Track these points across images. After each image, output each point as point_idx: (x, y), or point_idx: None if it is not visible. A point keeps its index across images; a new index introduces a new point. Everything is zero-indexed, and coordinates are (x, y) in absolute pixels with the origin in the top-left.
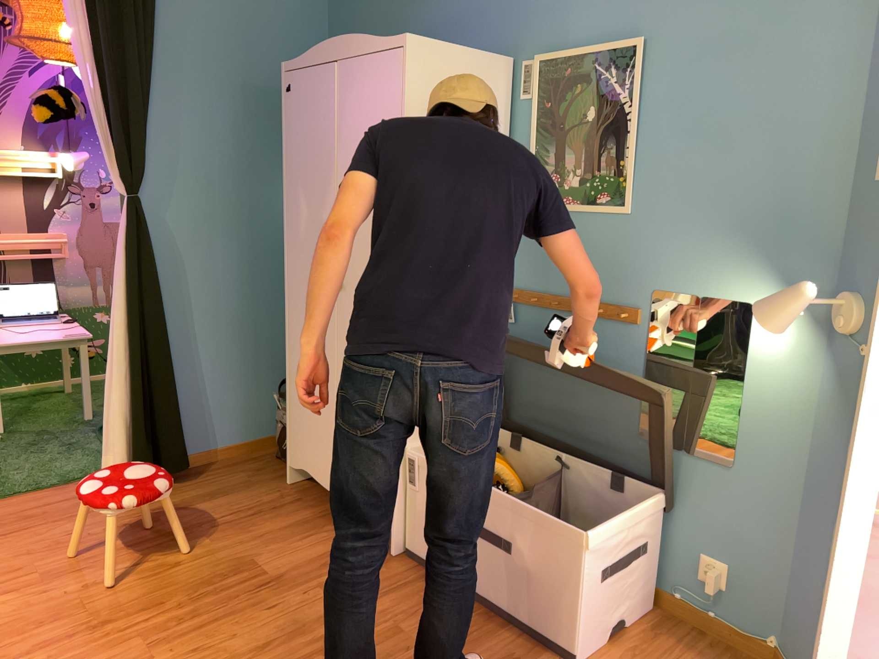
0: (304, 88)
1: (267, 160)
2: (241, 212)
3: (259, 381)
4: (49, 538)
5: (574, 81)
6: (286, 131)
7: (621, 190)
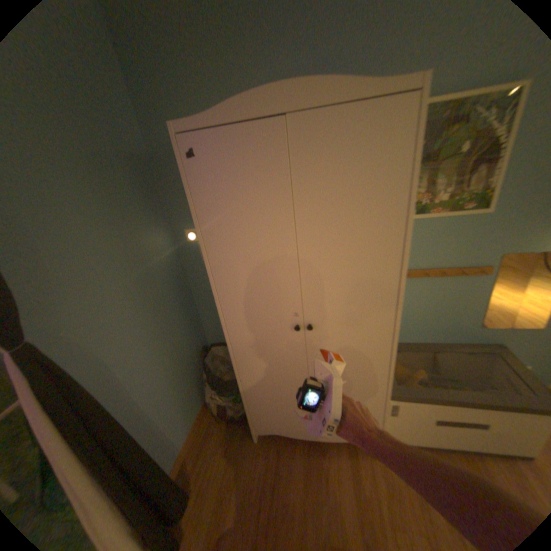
0: (223, 151)
1: (128, 225)
2: (128, 282)
3: (185, 387)
4: None
5: (454, 119)
6: (198, 201)
7: (488, 197)
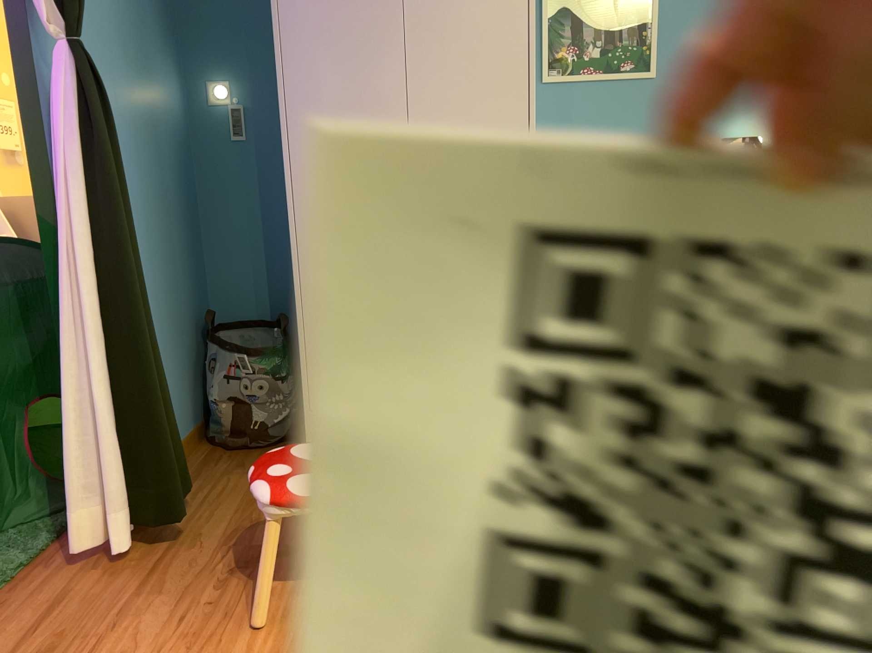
0: None
1: (146, 31)
2: (136, 103)
3: (177, 353)
4: (150, 634)
5: None
6: None
7: (644, 58)
